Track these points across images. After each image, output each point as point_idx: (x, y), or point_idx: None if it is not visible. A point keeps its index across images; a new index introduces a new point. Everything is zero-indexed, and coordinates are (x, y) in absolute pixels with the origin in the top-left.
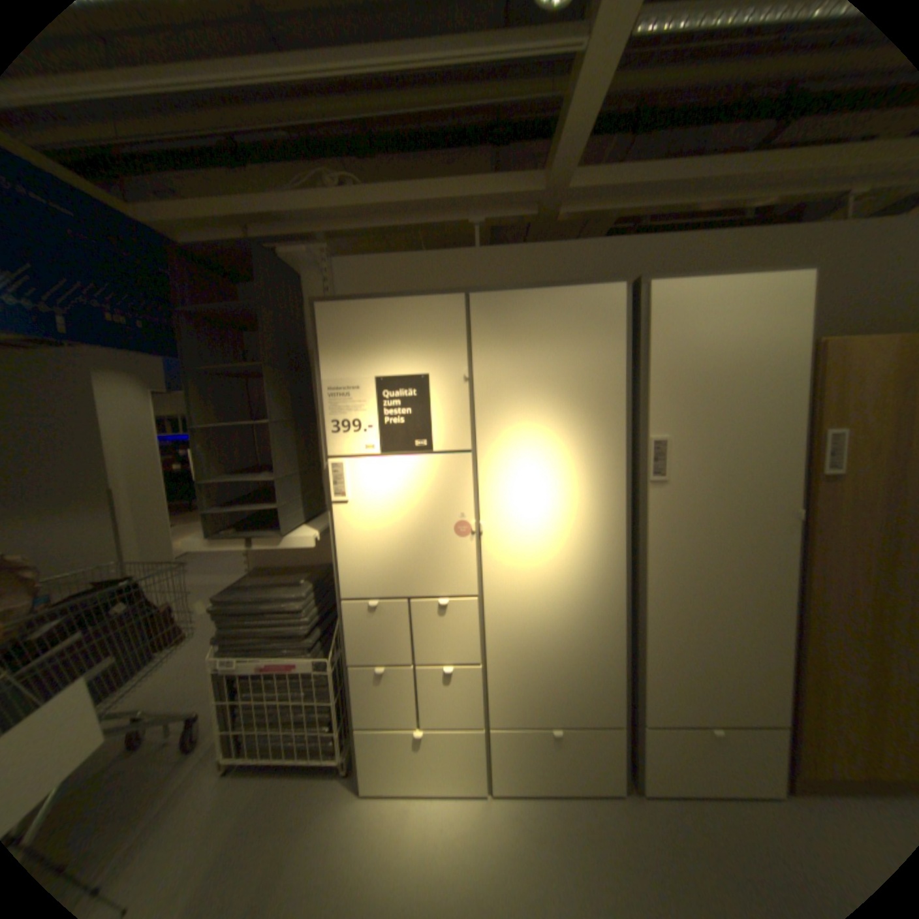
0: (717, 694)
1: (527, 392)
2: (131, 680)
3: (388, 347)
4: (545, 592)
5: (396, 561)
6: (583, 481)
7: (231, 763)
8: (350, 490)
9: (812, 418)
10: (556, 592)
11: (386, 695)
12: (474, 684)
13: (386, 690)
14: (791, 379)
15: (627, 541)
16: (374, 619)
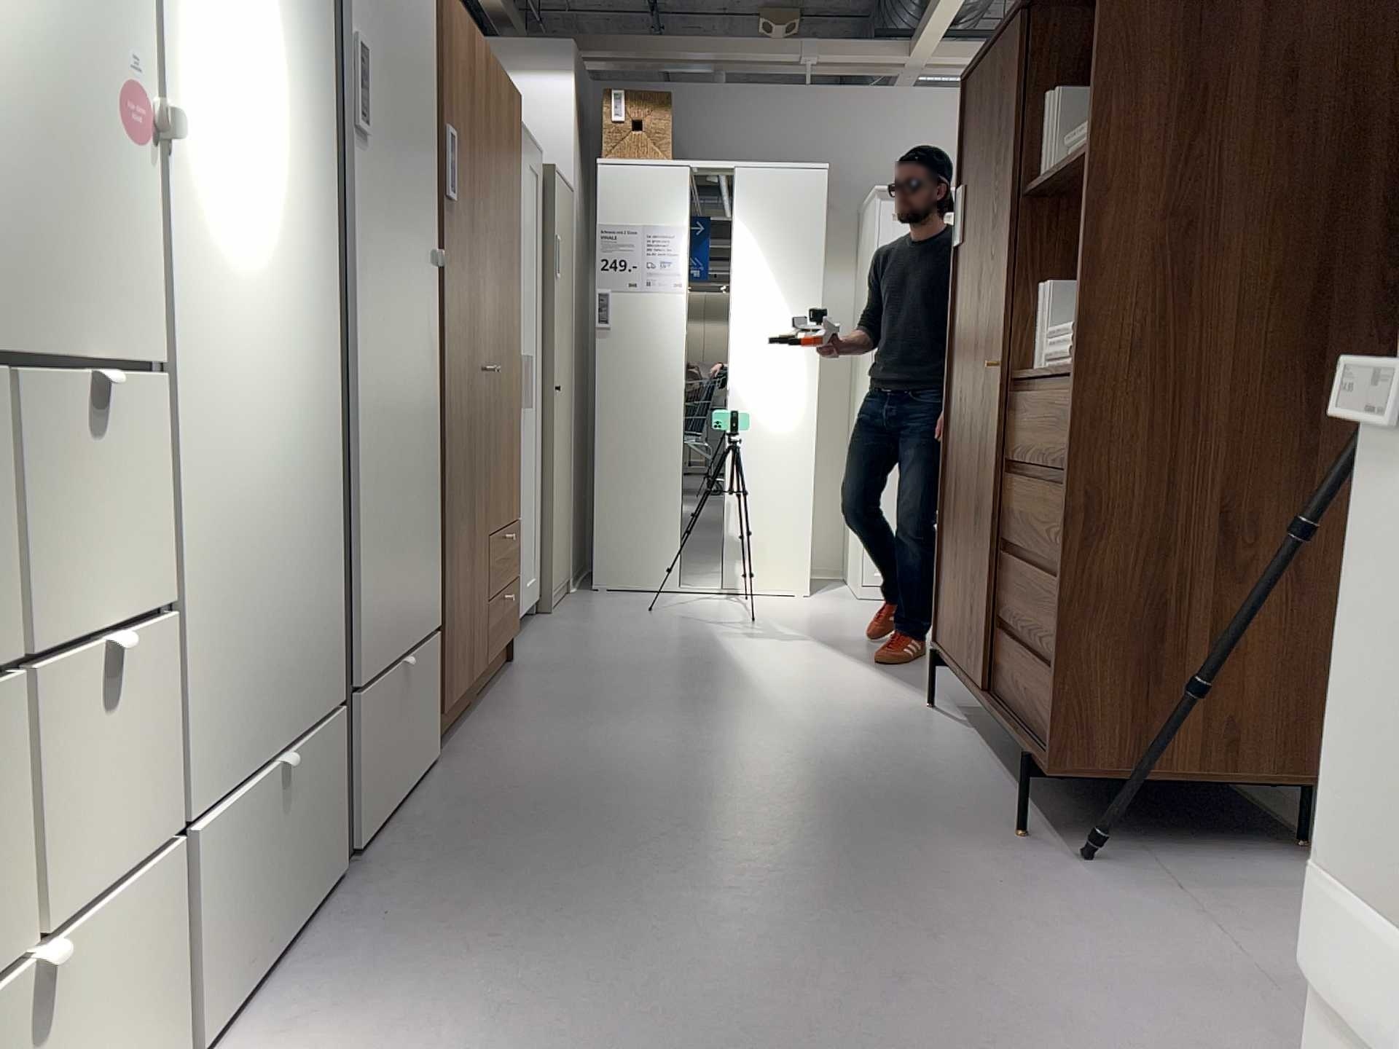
0: (401, 586)
1: None
2: None
3: None
4: (255, 363)
5: None
6: (293, 78)
7: None
8: None
9: (427, 101)
10: (268, 364)
11: None
12: (154, 684)
13: None
14: (427, 19)
15: (329, 255)
16: None
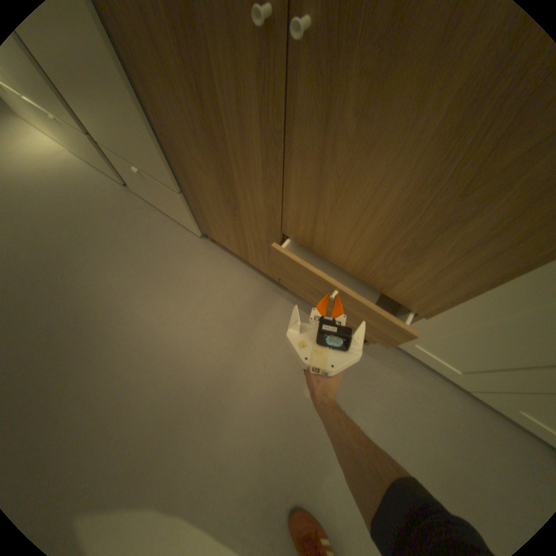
0: (112, 132)
1: None
2: None
3: None
4: None
5: None
6: None
7: None
8: None
9: None
10: None
11: None
12: None
13: None
14: None
15: None
16: None
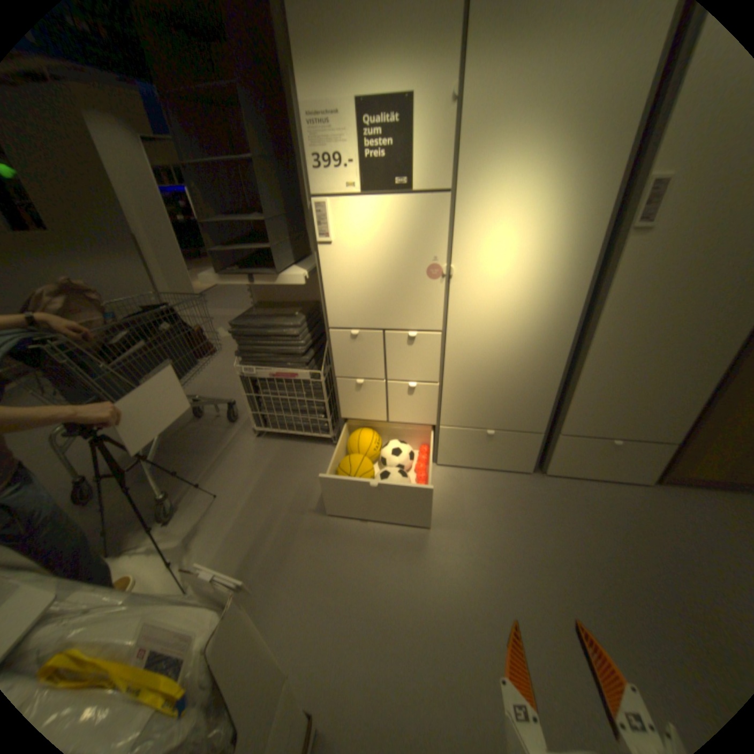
0: (627, 417)
1: (522, 116)
2: (187, 376)
3: (369, 53)
4: (501, 331)
5: (374, 299)
6: (561, 226)
7: (262, 430)
8: (332, 232)
9: None
10: (510, 331)
11: (365, 398)
12: (431, 396)
13: (365, 395)
14: None
15: (589, 289)
16: (355, 345)
